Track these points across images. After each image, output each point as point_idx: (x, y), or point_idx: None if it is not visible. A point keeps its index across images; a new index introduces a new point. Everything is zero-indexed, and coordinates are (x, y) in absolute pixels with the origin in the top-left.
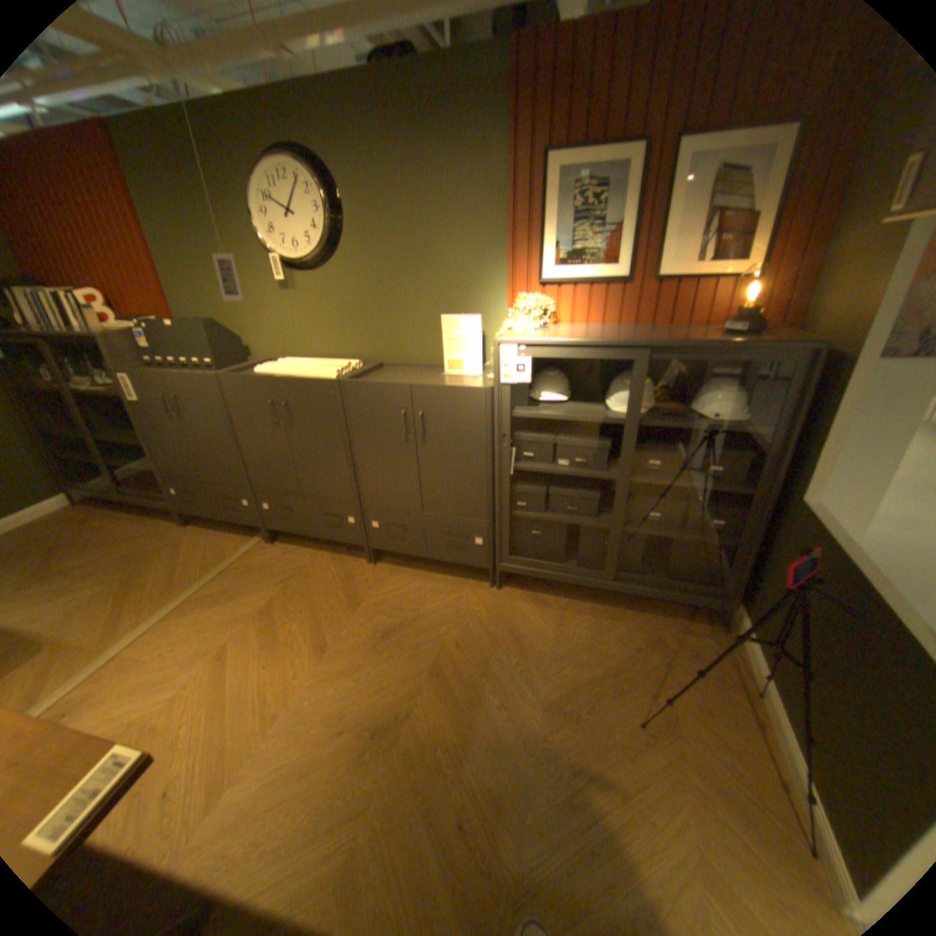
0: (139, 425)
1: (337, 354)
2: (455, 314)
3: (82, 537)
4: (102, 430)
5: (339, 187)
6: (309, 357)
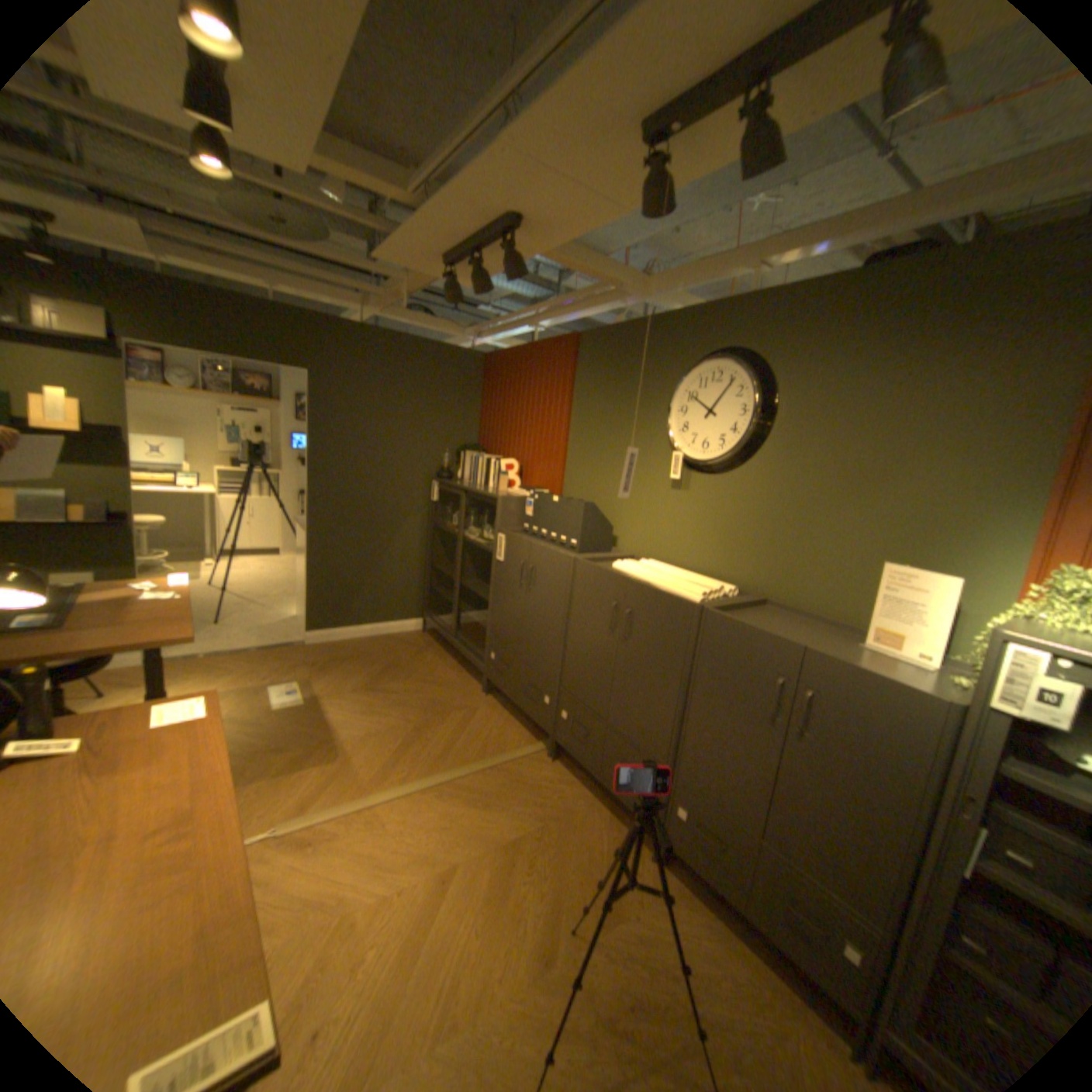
0: (495, 584)
1: (710, 571)
2: (911, 565)
3: (414, 666)
4: (469, 578)
5: (780, 392)
6: (676, 566)
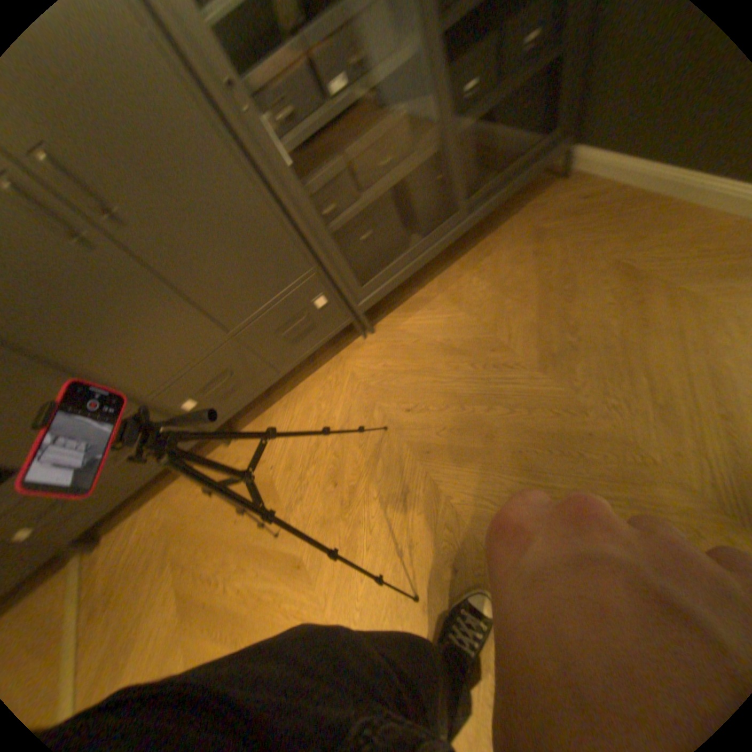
0: None
1: None
2: None
3: None
4: None
5: None
6: None
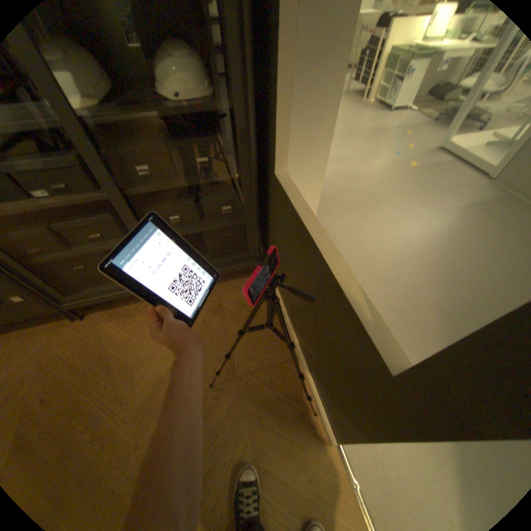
0: None
1: None
2: None
3: None
4: None
5: None
6: None
